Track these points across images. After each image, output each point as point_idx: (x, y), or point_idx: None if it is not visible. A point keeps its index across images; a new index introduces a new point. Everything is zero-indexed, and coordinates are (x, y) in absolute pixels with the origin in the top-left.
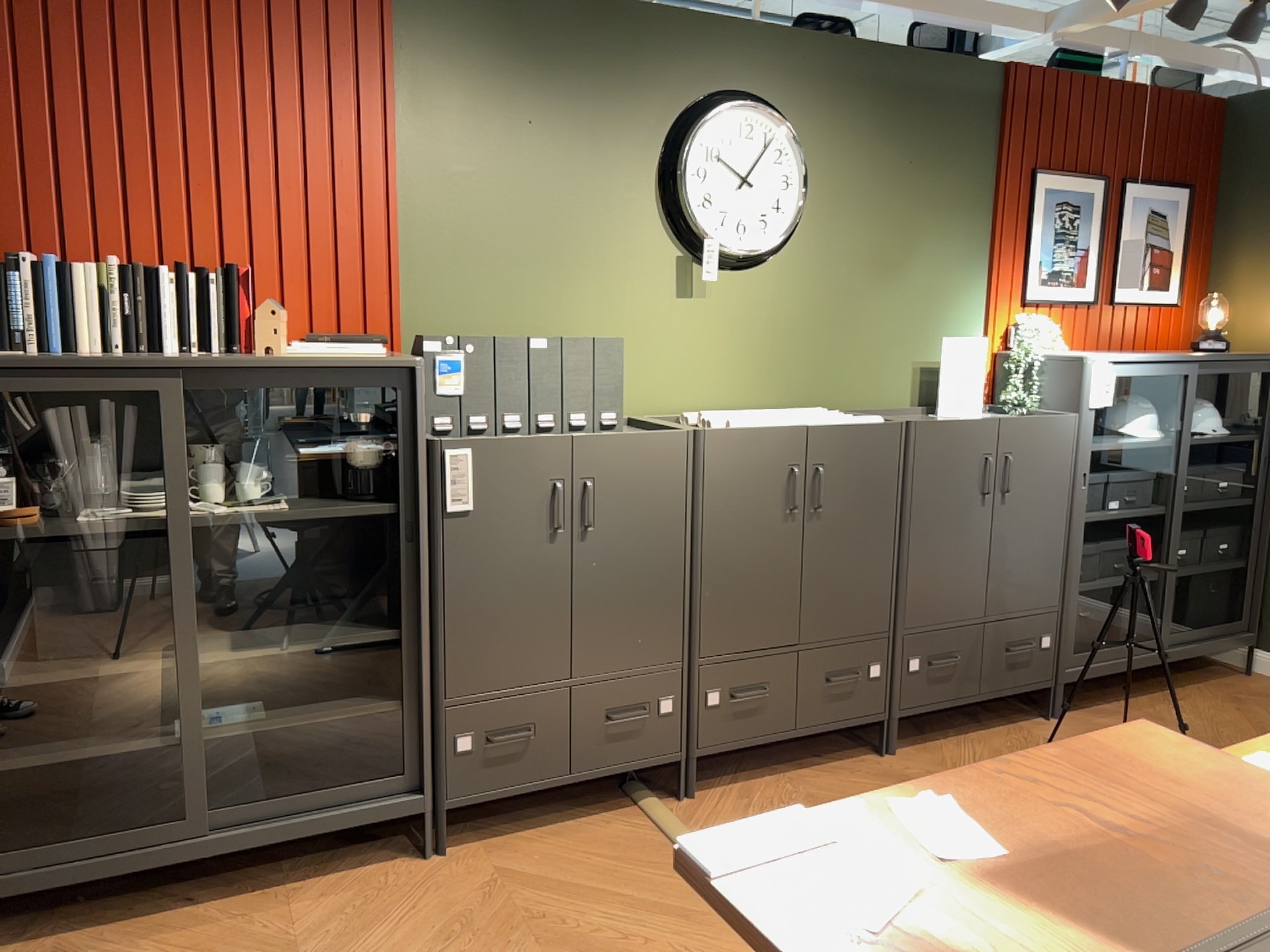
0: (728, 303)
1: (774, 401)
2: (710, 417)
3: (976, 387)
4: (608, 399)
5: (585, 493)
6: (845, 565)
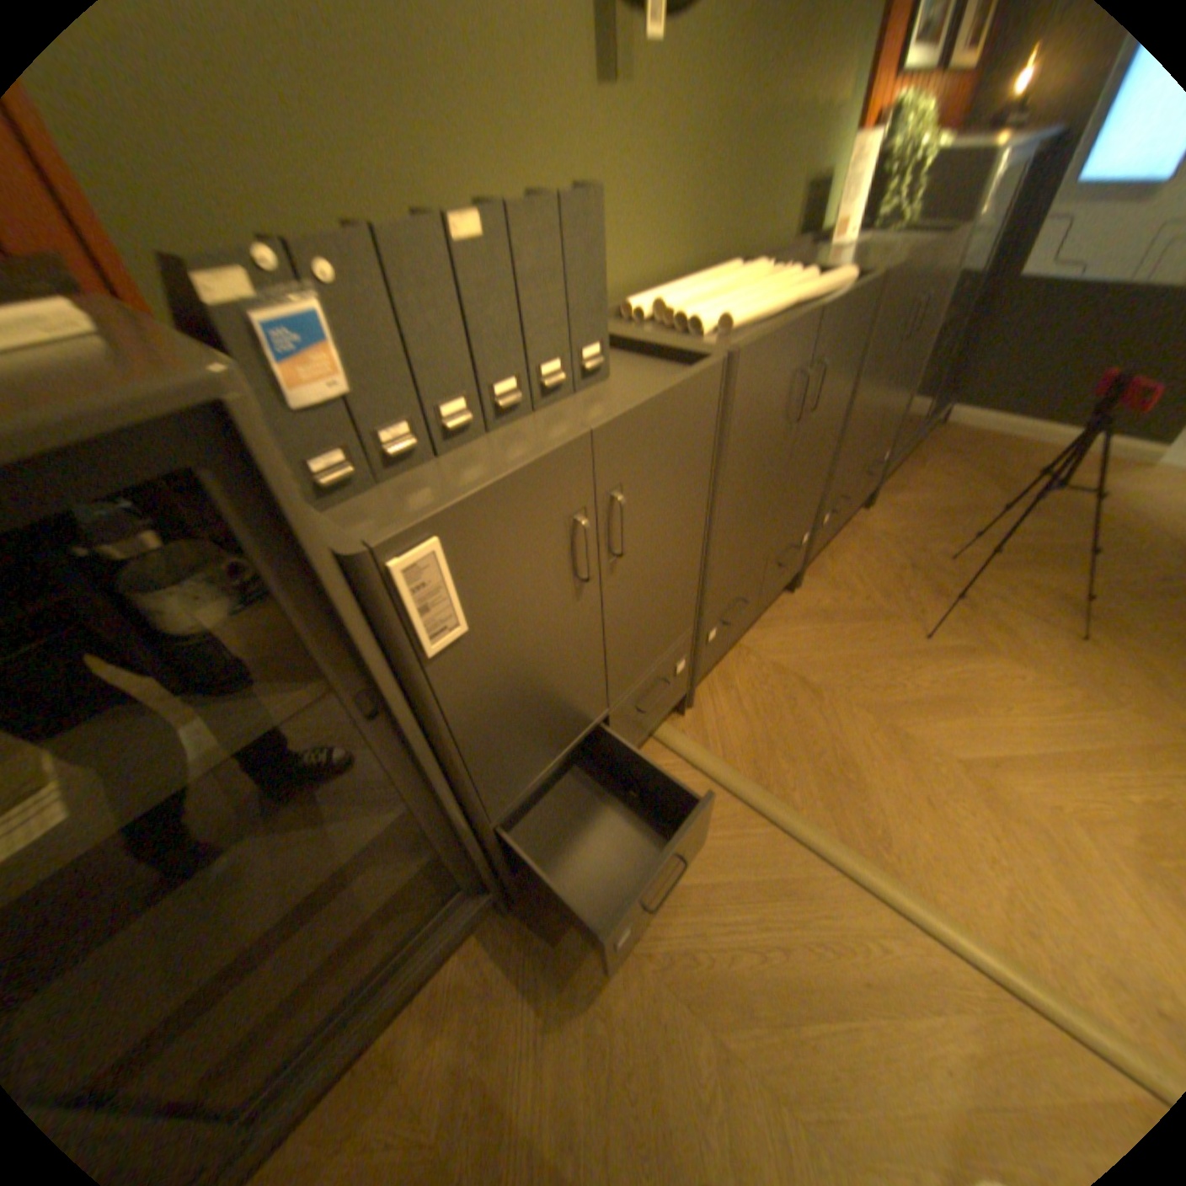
0: (657, 90)
1: (696, 256)
2: (687, 309)
3: (861, 199)
4: (589, 319)
5: (615, 510)
6: (811, 459)
